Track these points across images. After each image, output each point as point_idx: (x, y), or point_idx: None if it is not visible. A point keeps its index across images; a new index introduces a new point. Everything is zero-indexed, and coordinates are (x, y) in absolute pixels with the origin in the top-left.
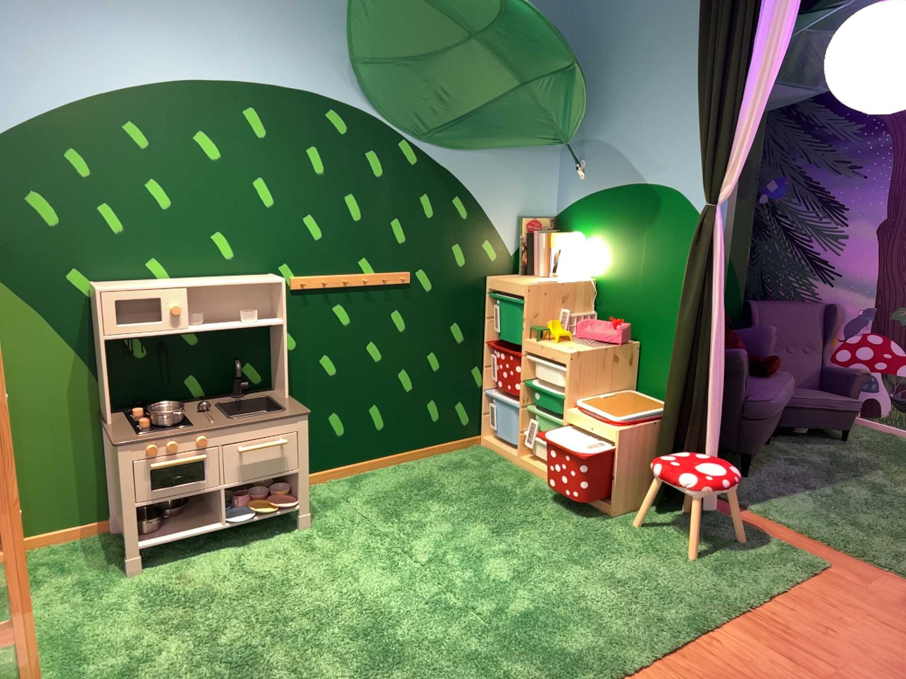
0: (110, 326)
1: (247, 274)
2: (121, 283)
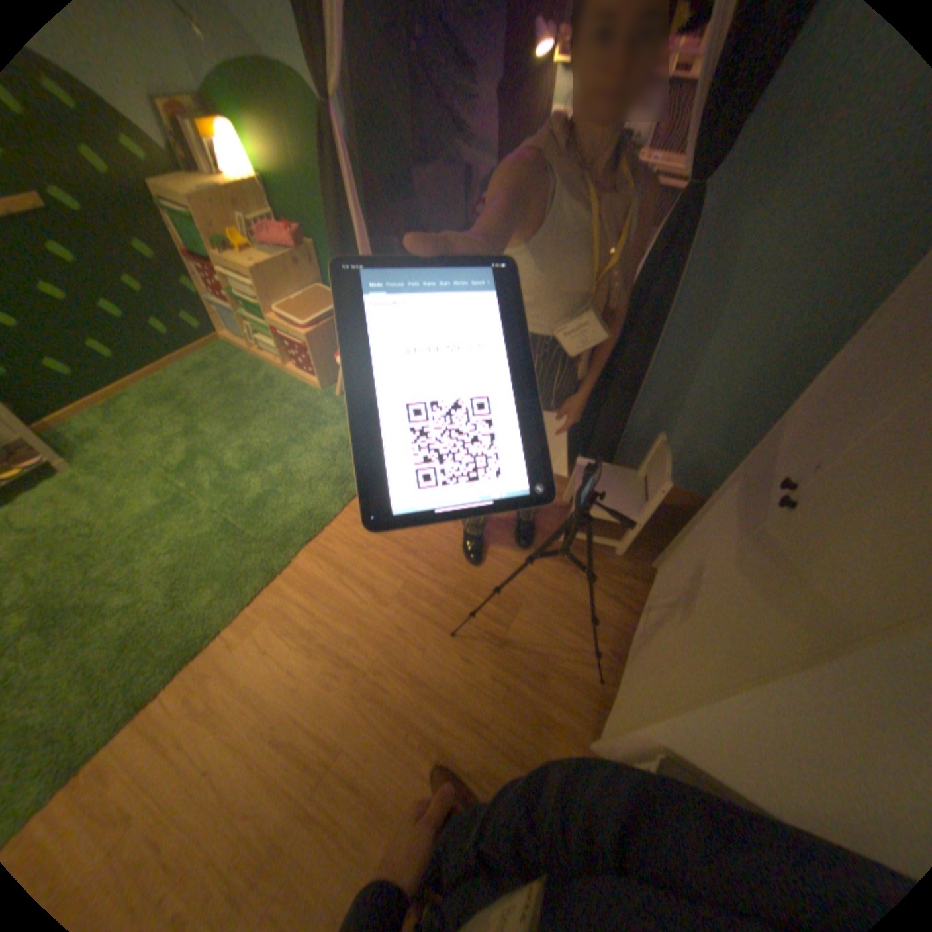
0: None
1: None
2: None
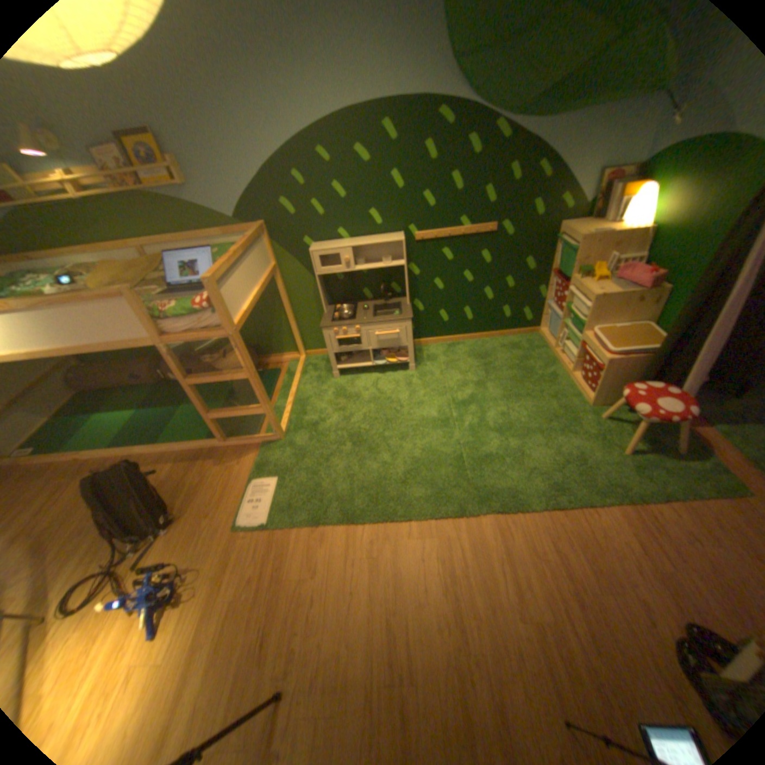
0: (323, 266)
1: (388, 234)
2: (324, 244)
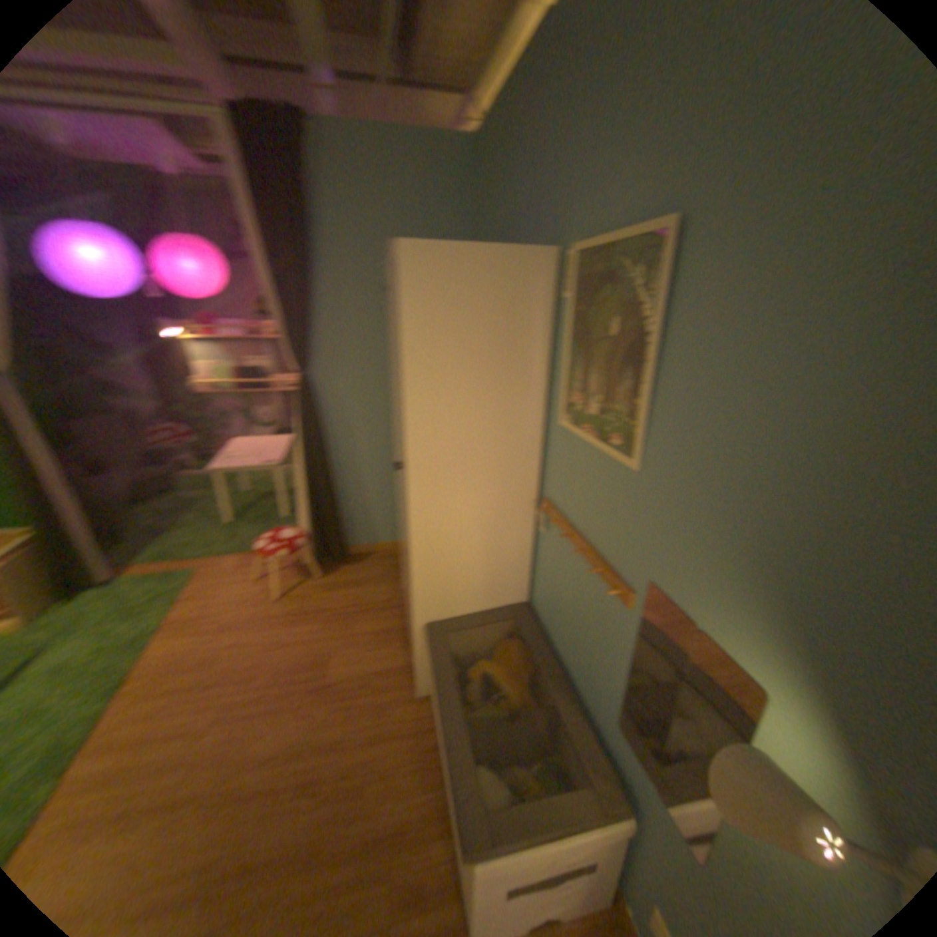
0: None
1: None
2: None
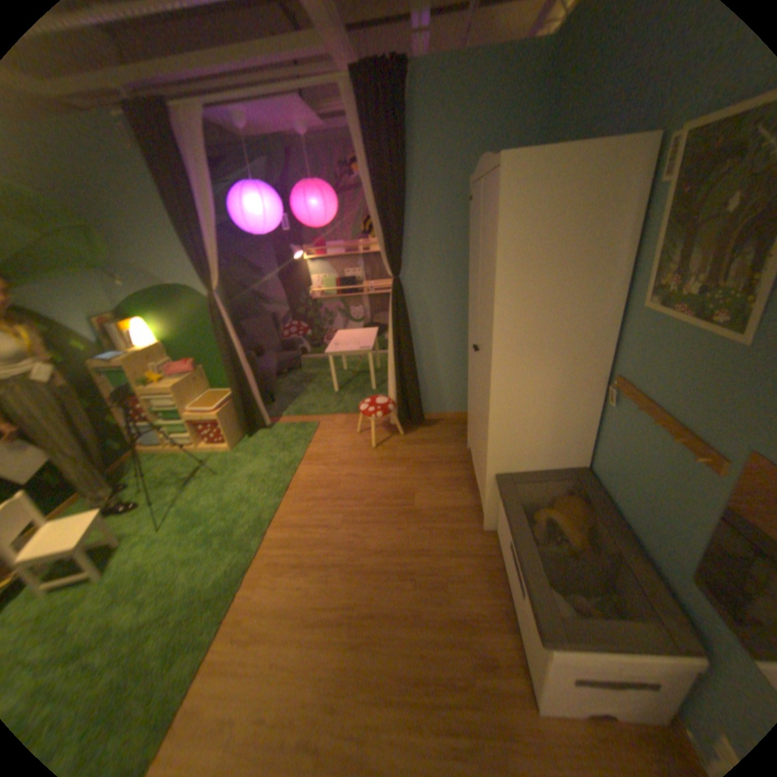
0: None
1: None
2: None
